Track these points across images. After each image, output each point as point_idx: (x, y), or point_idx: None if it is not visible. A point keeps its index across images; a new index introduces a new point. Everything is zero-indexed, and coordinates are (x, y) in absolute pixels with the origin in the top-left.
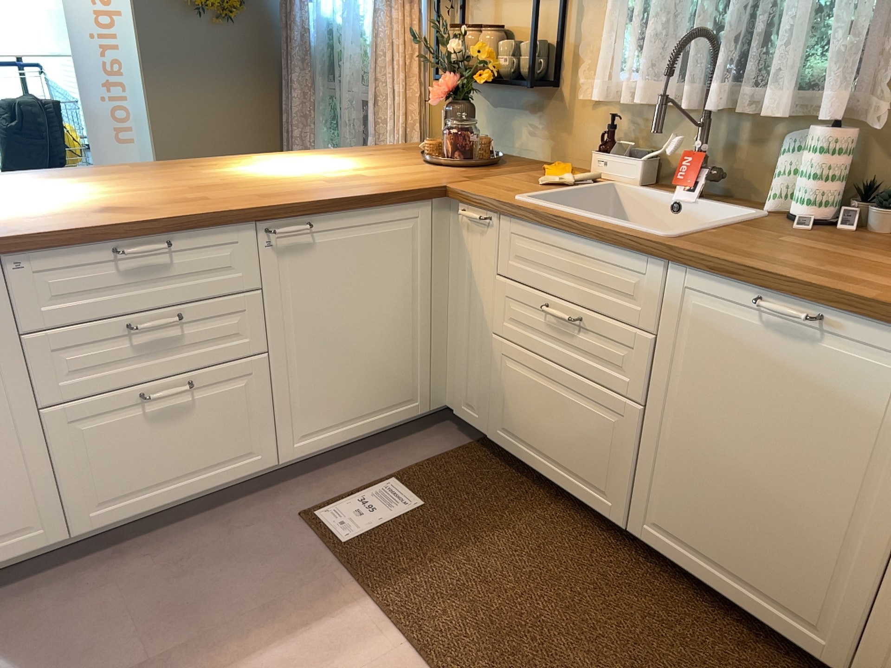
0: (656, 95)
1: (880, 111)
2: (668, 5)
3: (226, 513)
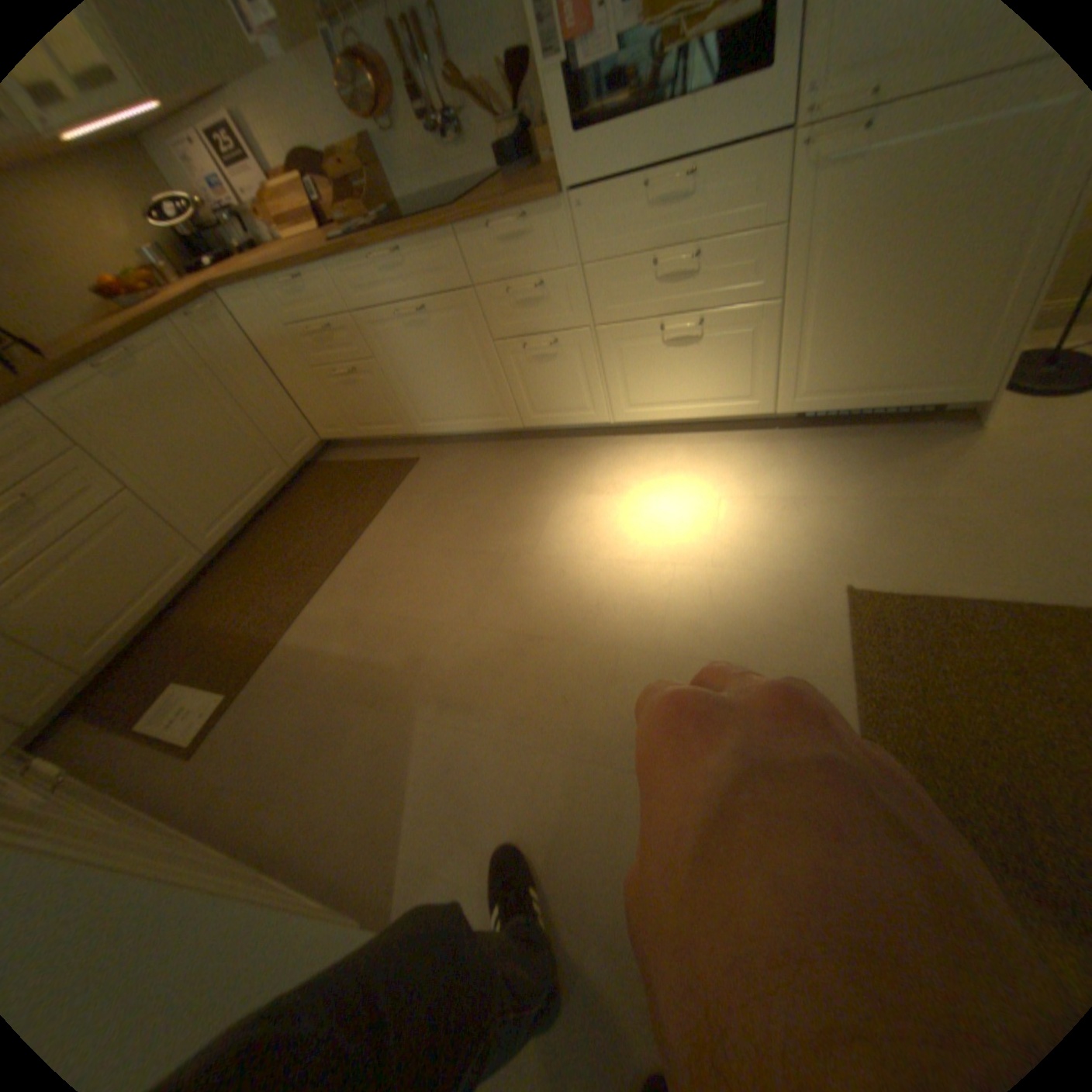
0: None
1: None
2: None
3: (188, 826)
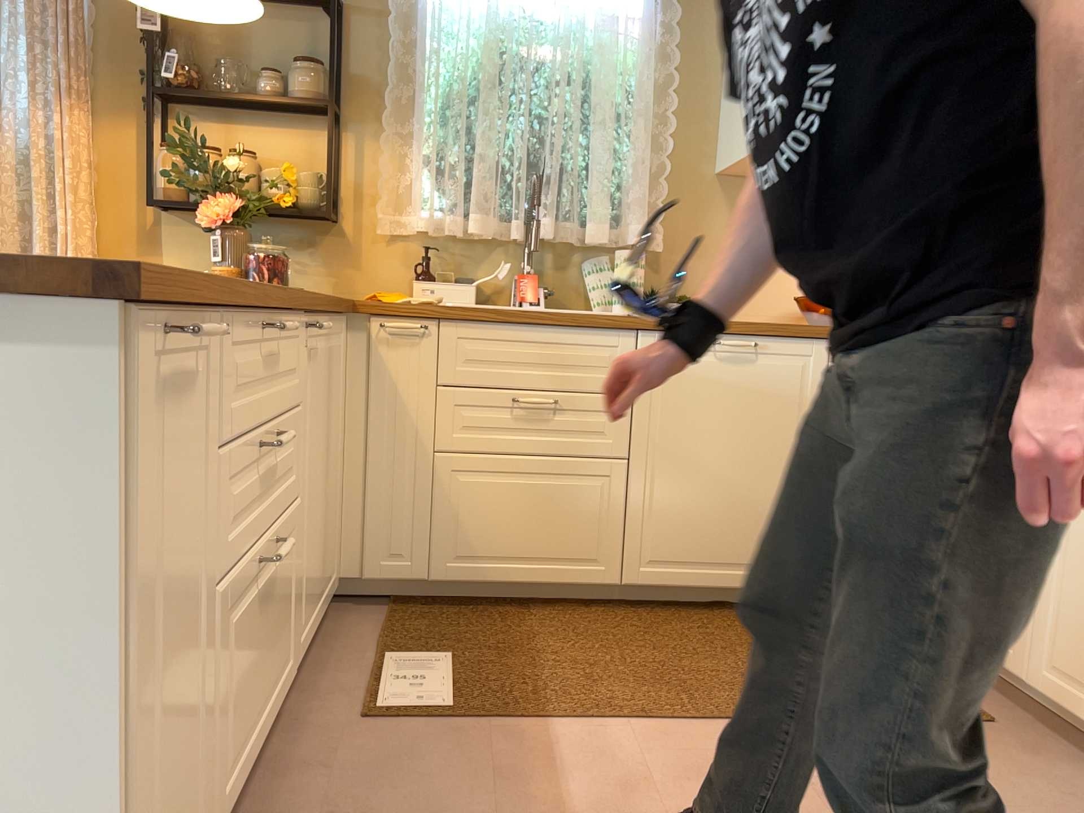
0: (489, 223)
1: (660, 236)
2: (492, 151)
3: (276, 766)
